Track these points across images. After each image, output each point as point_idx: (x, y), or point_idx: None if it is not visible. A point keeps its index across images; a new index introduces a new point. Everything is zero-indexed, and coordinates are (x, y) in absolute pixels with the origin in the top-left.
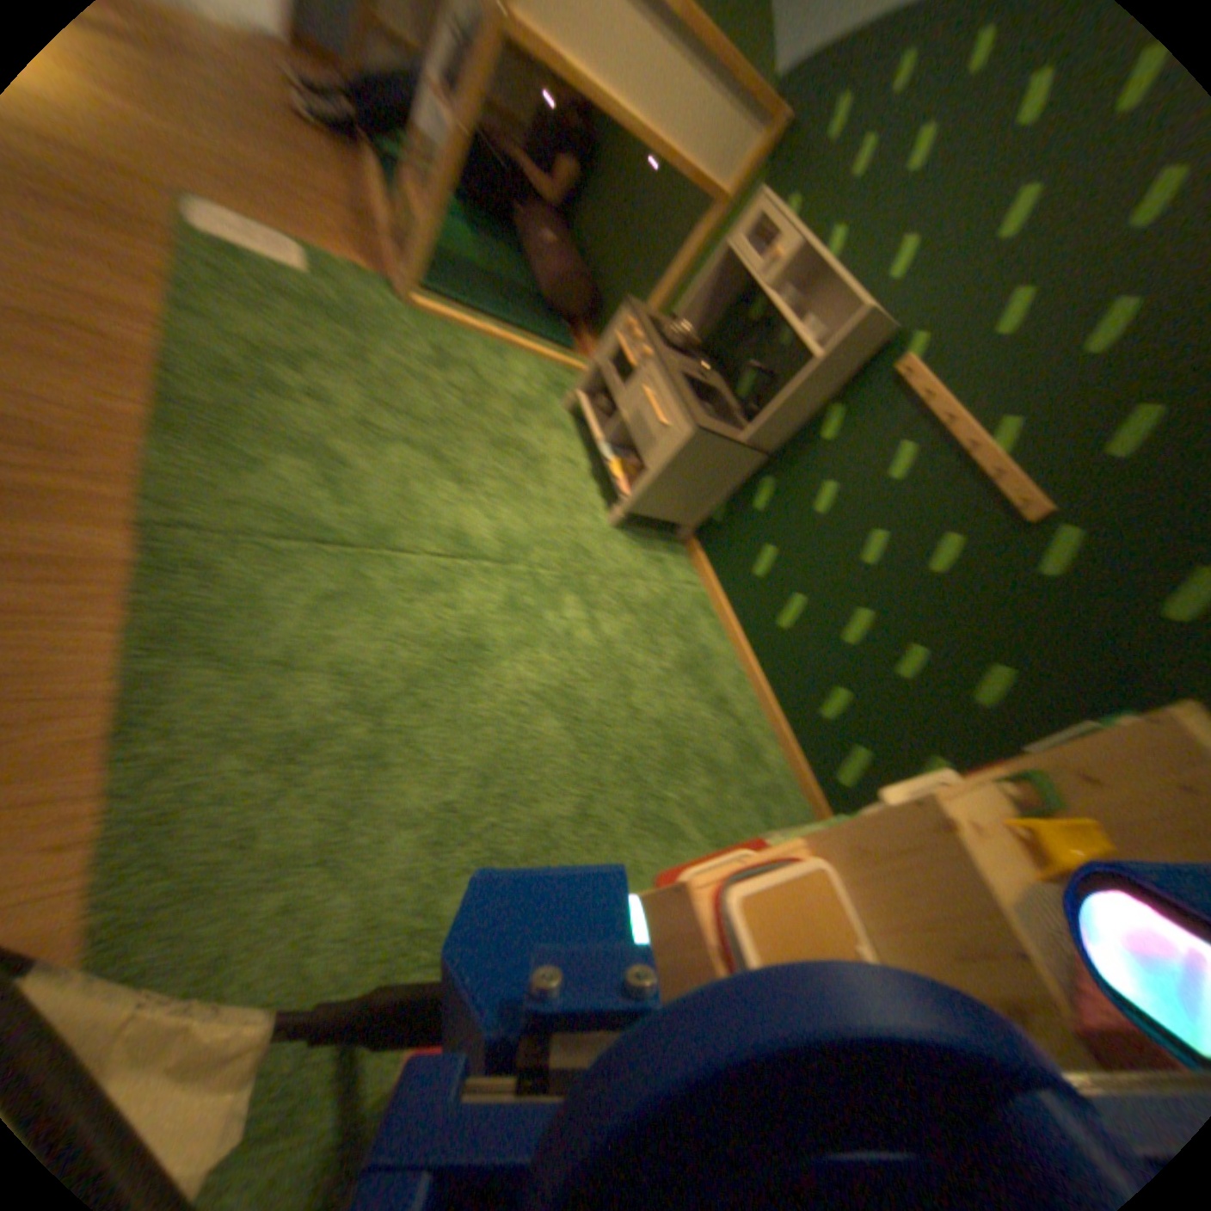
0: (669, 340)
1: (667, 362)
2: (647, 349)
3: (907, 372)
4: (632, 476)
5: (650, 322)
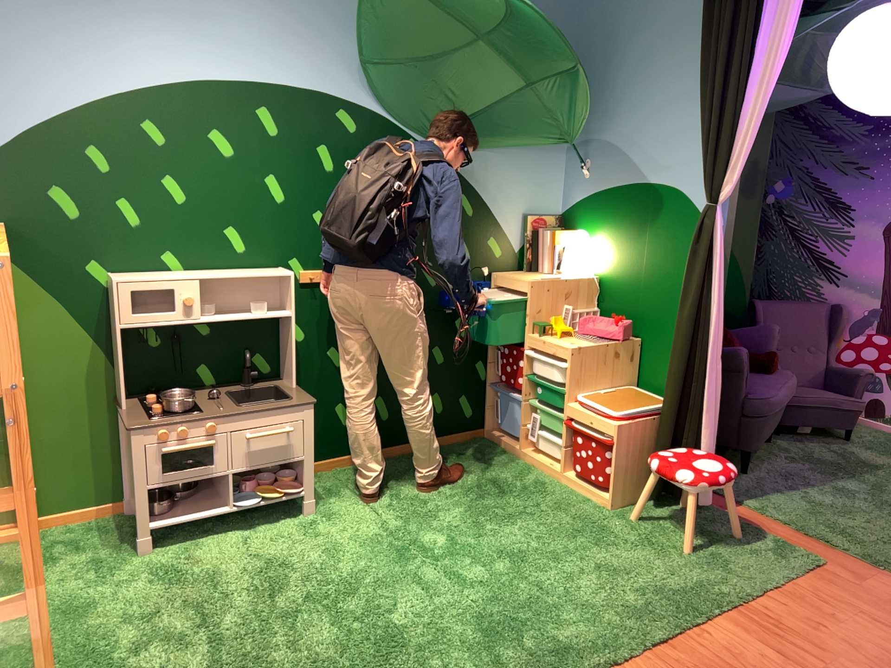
0: (193, 406)
1: (234, 410)
2: (208, 423)
3: (310, 279)
4: (269, 485)
5: (162, 417)
